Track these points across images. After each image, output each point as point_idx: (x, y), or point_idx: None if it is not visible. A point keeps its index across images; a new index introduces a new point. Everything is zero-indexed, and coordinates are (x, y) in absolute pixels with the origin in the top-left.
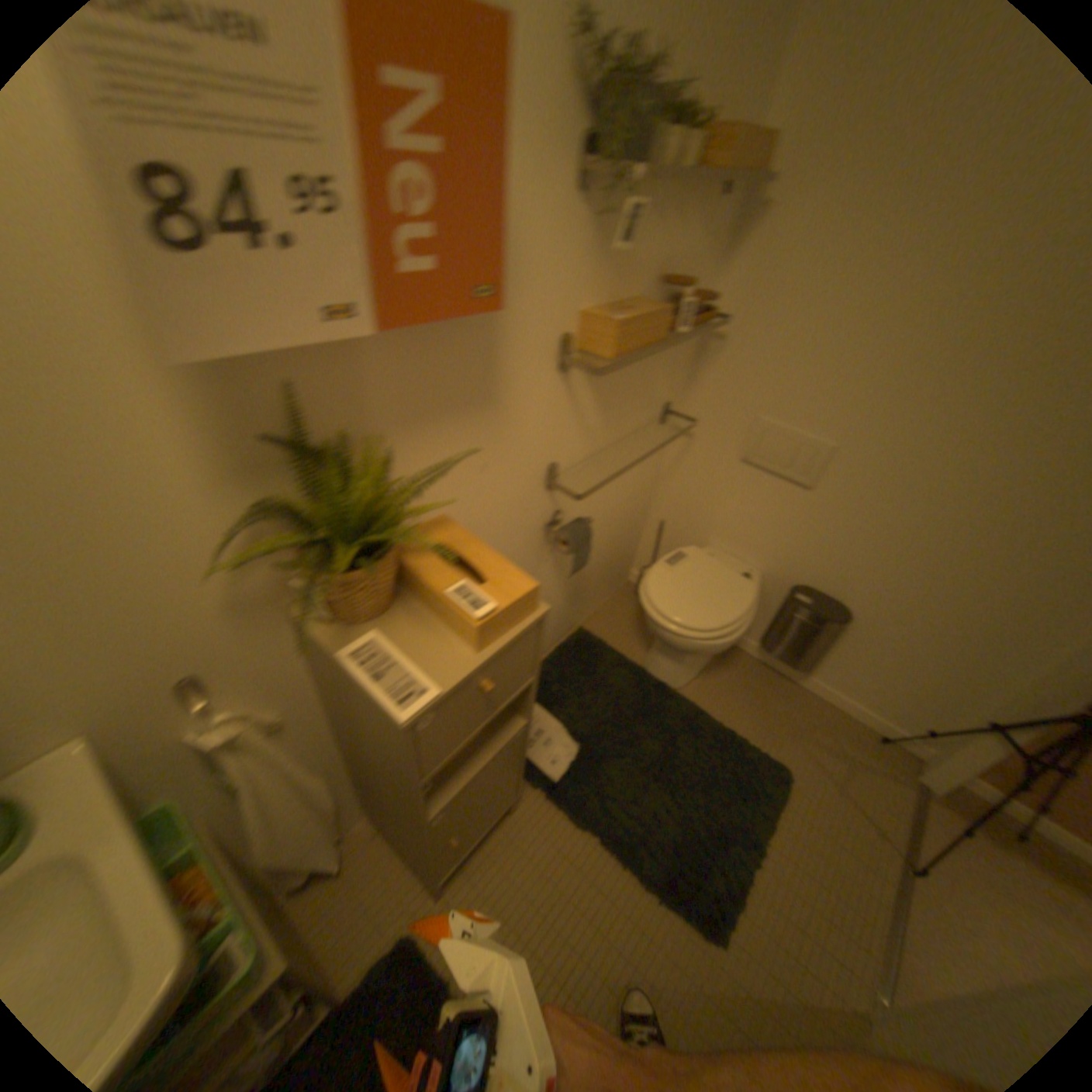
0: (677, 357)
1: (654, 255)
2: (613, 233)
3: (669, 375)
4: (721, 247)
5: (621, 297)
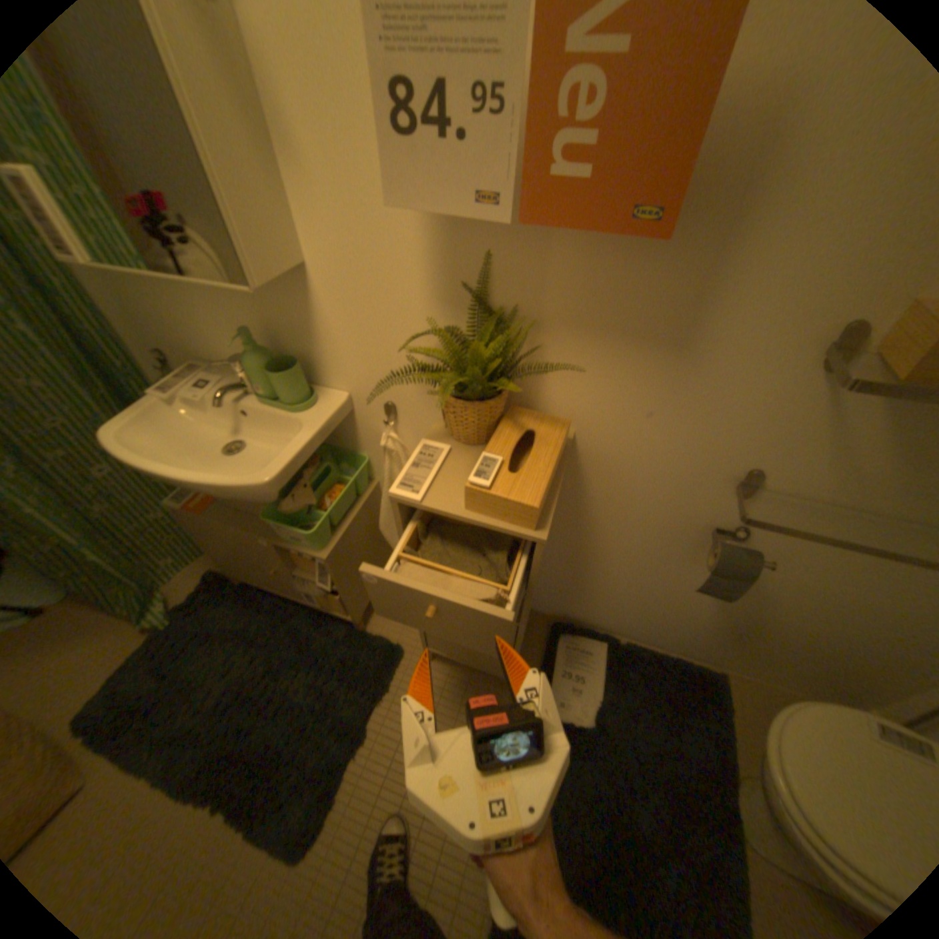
0: None
1: None
2: None
3: None
4: None
5: None
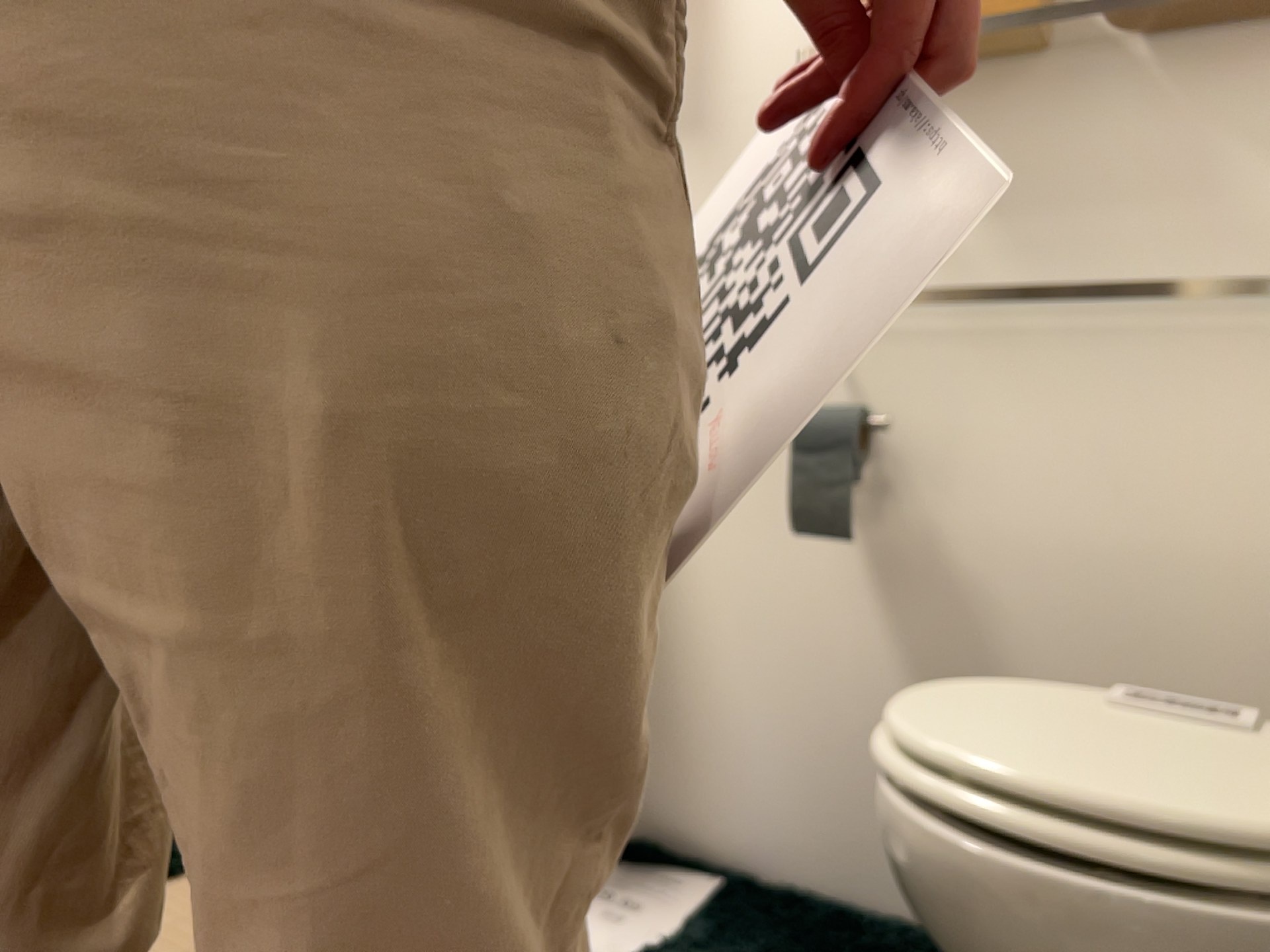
0: None
1: None
2: None
3: None
4: None
5: None
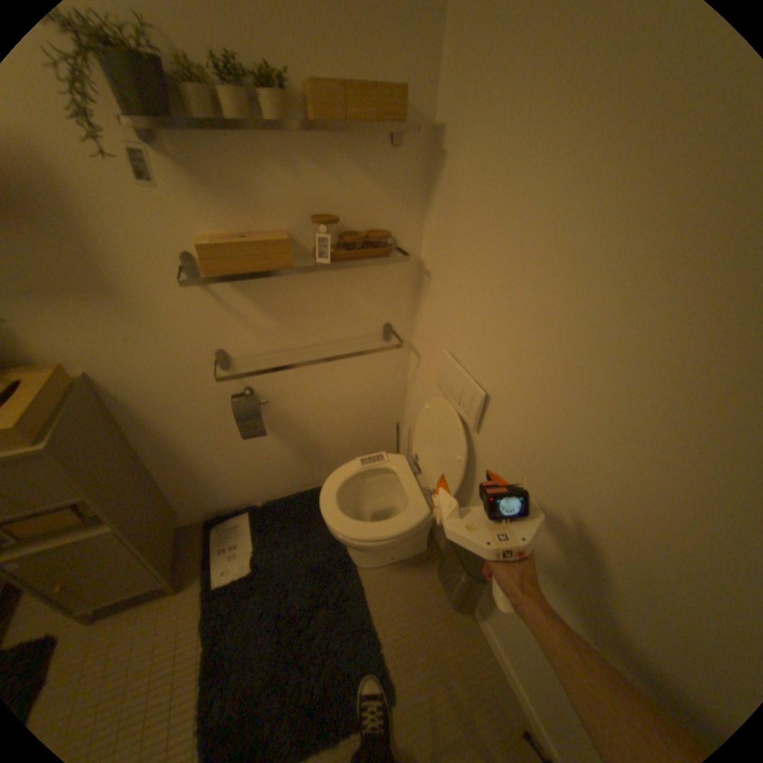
0: (383, 286)
1: (292, 197)
2: (215, 178)
3: (376, 300)
4: (413, 193)
5: (253, 228)
